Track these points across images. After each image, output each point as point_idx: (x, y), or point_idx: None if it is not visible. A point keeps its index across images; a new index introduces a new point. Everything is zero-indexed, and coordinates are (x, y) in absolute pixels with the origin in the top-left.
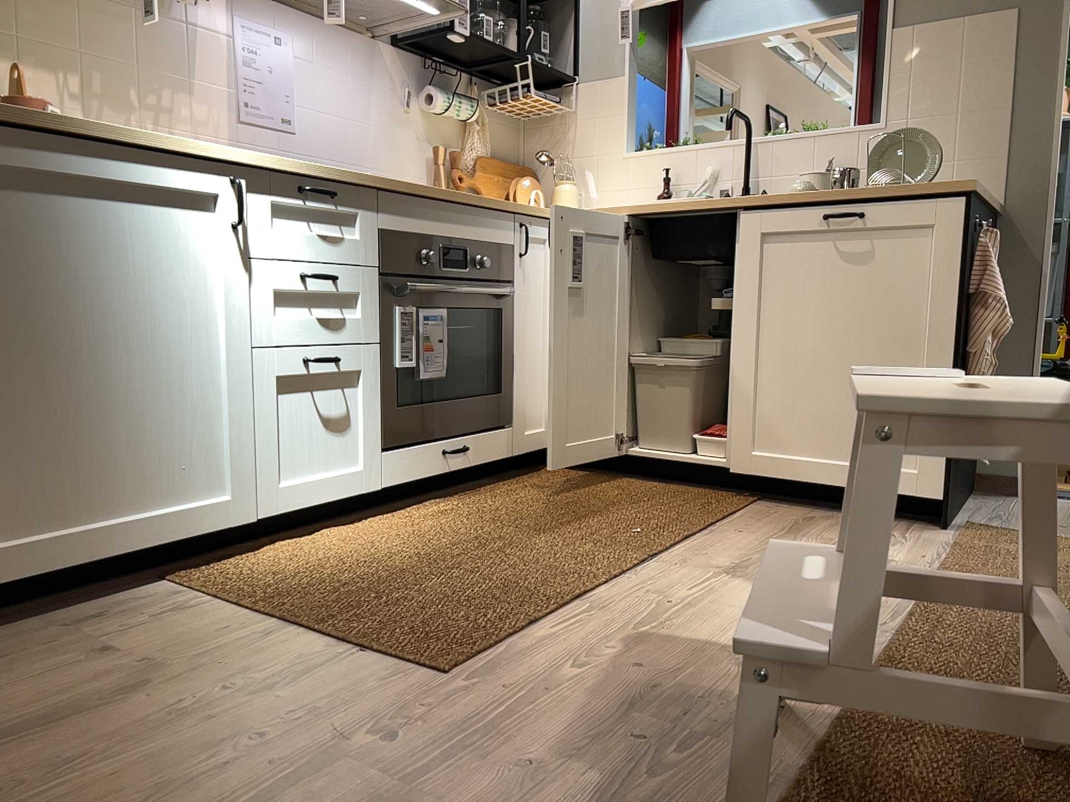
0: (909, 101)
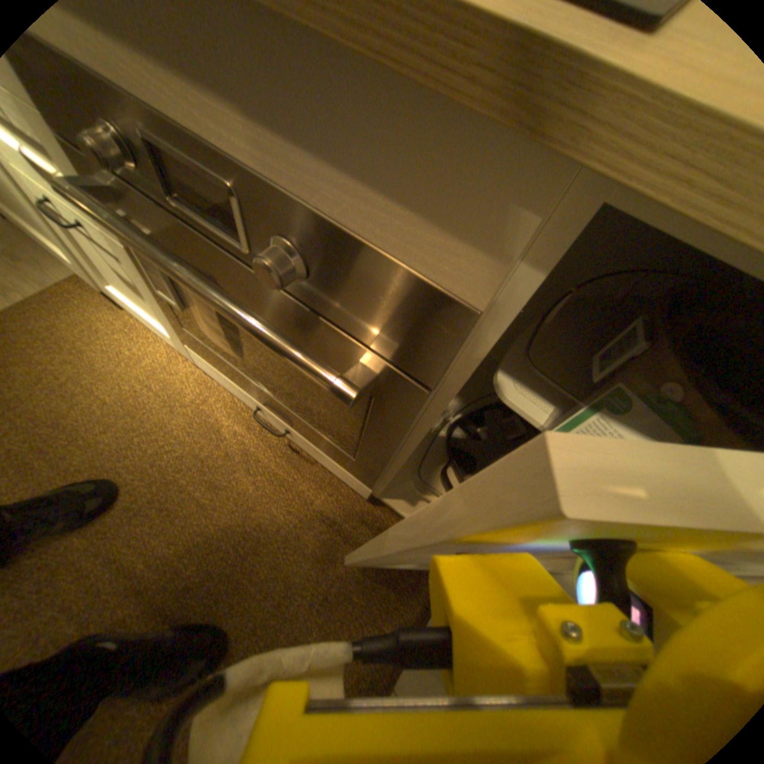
0: None
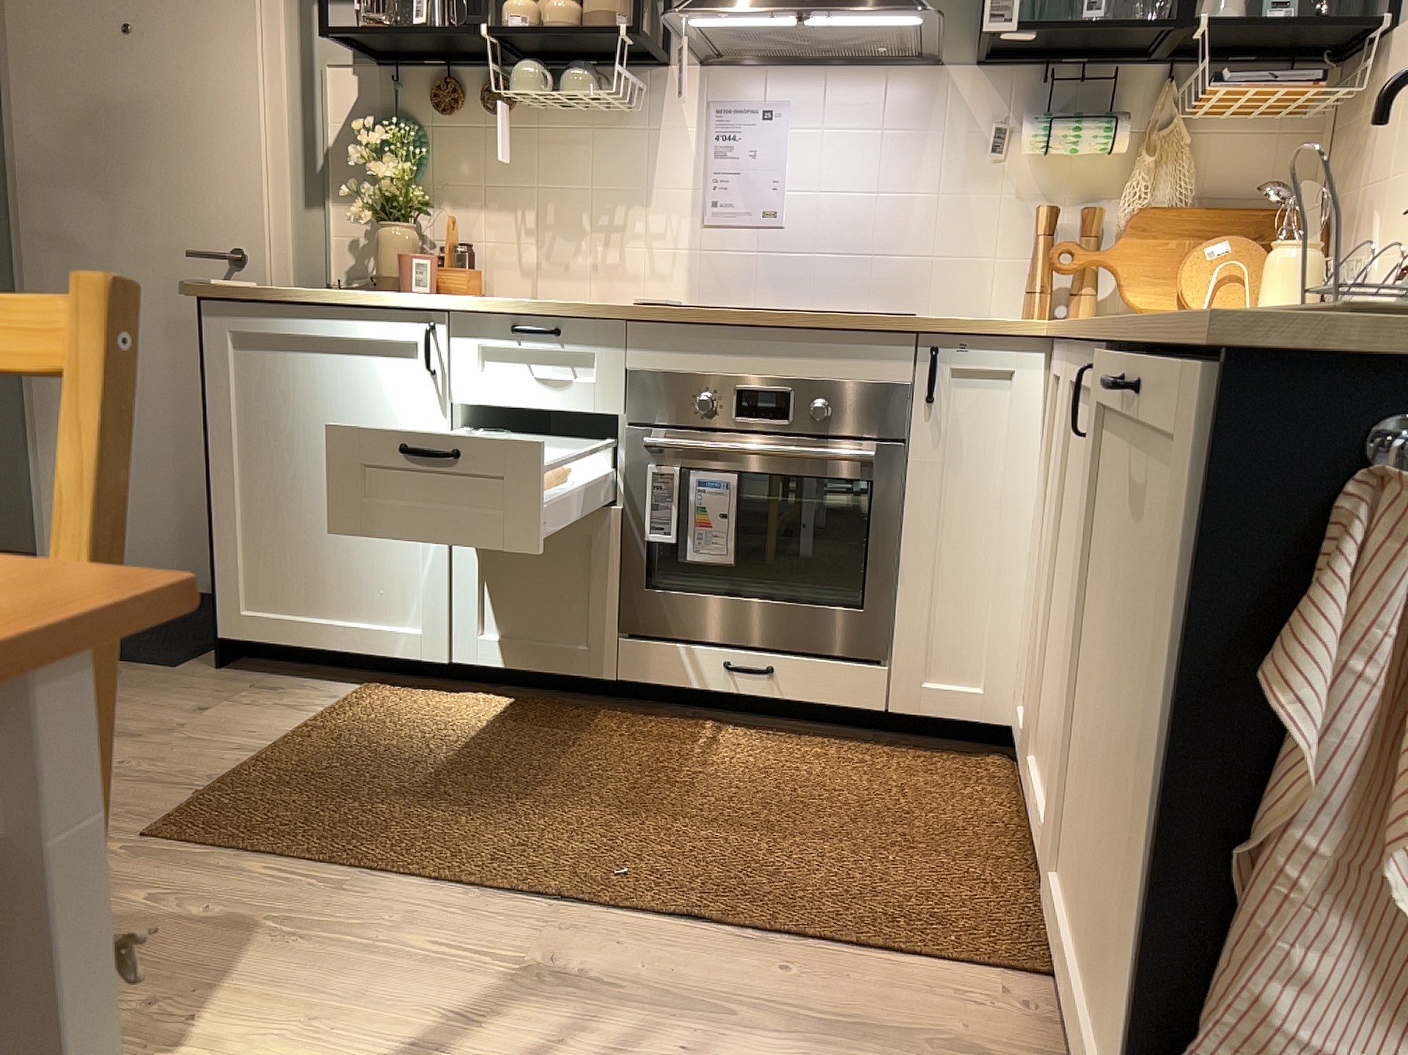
0: None
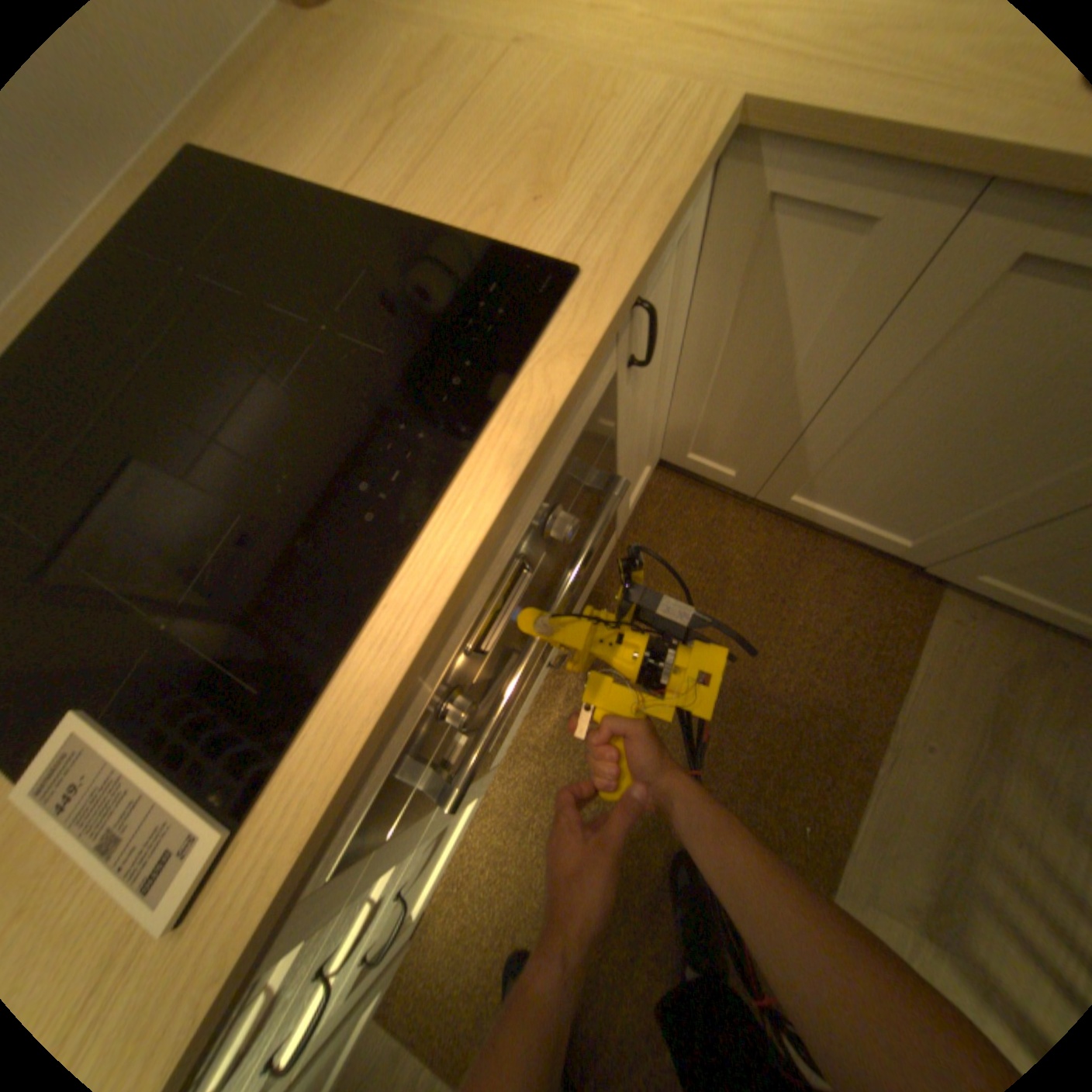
0: None
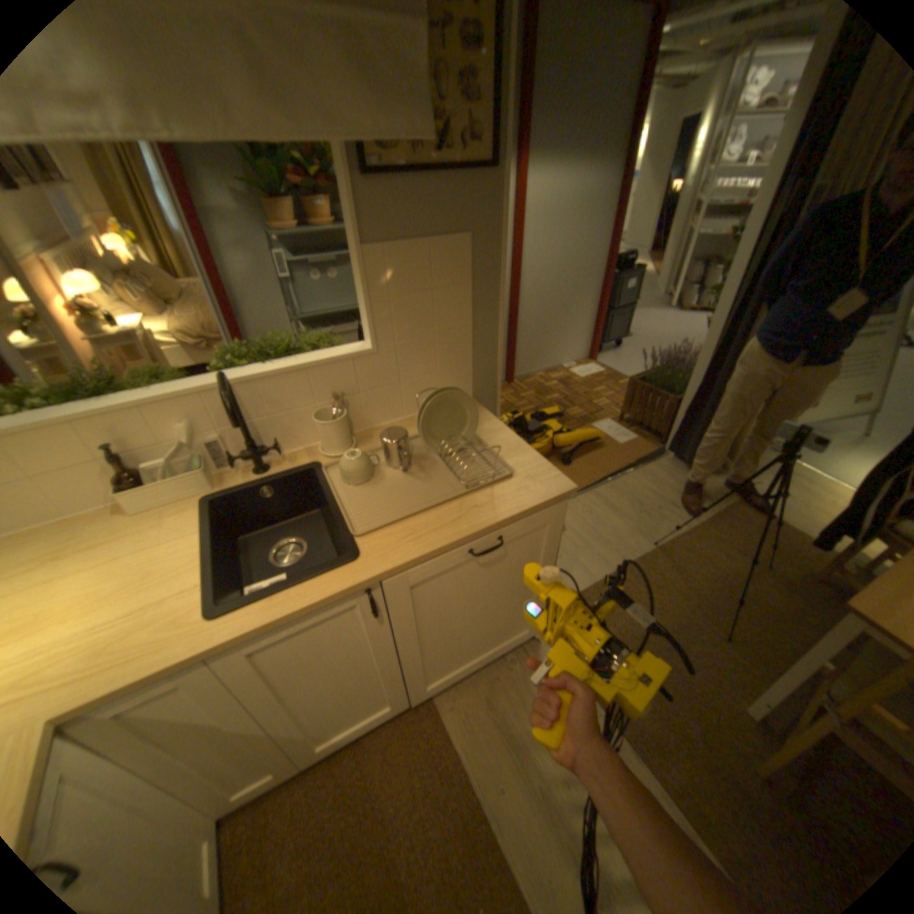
0: (393, 321)
